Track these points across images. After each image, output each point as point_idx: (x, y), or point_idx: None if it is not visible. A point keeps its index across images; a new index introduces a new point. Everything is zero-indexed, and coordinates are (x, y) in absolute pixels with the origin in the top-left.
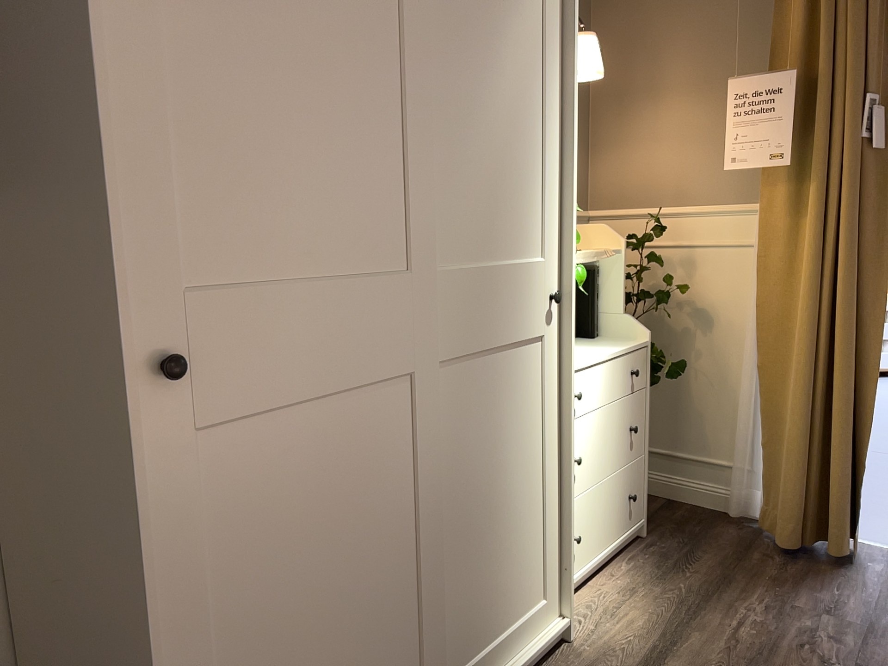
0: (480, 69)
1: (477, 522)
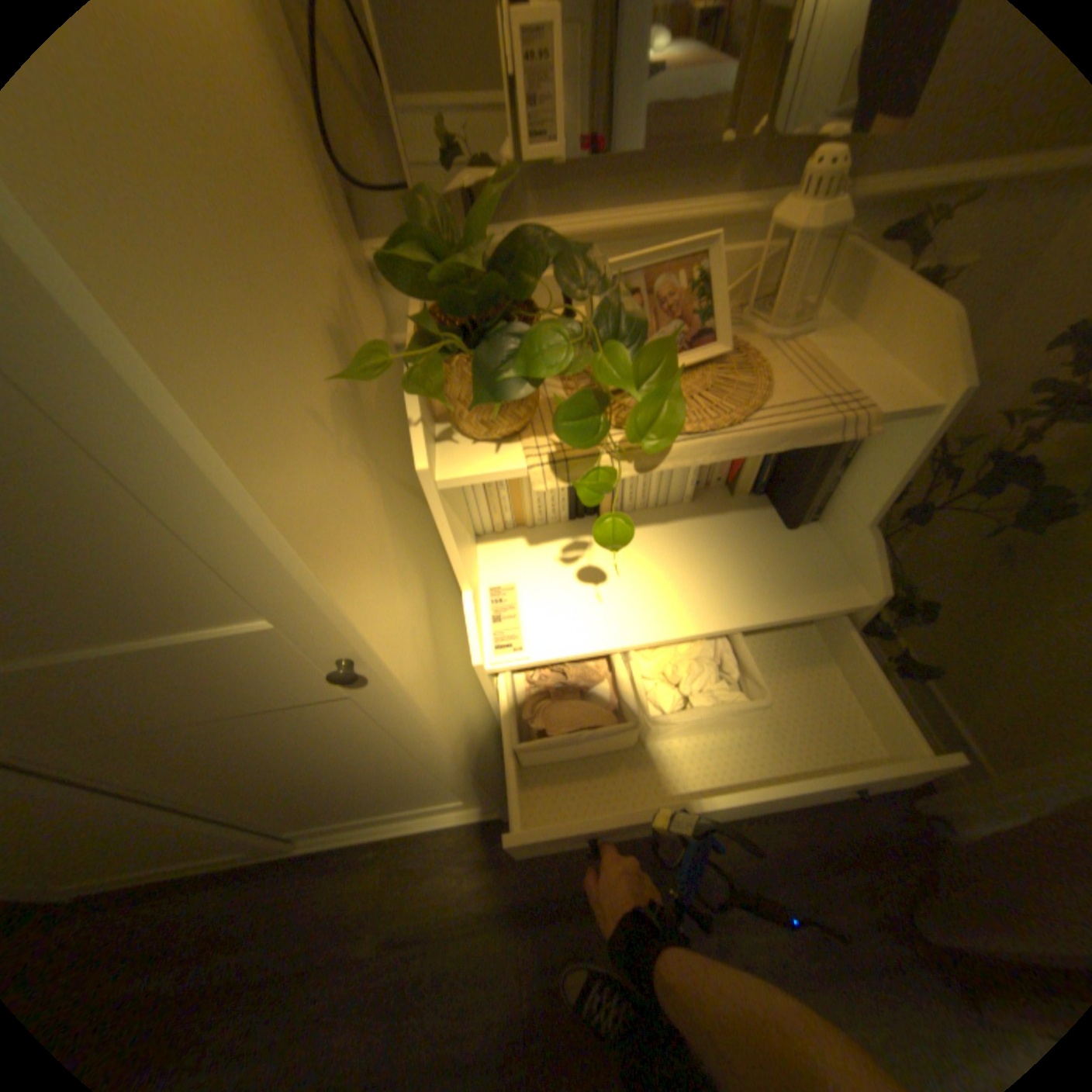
0: None
1: (271, 798)
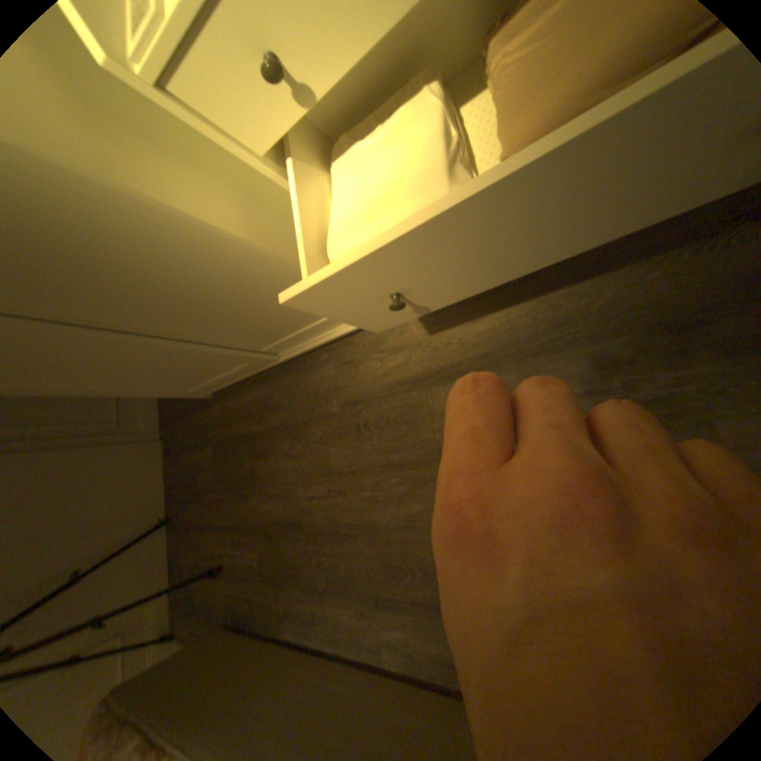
0: None
1: (191, 315)
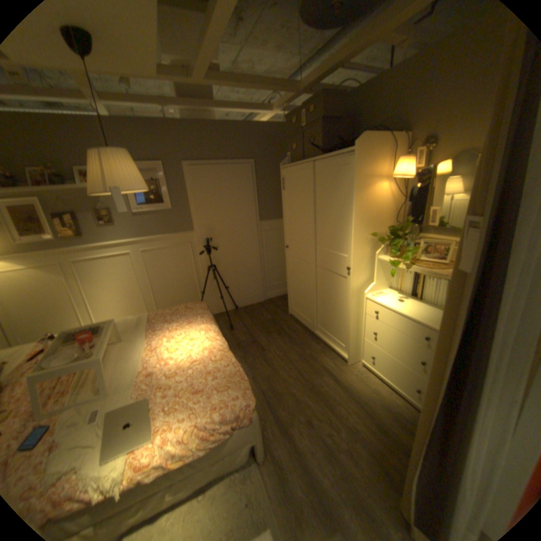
0: (328, 207)
1: (326, 305)
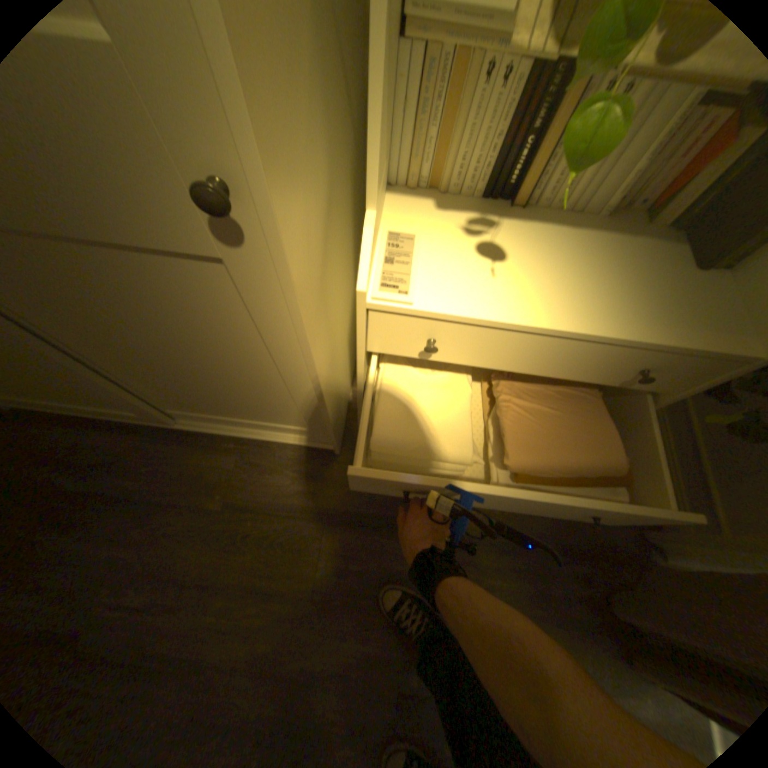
0: None
1: (153, 370)
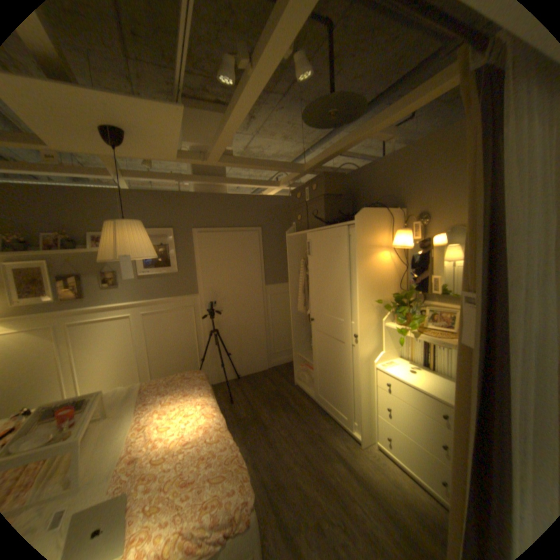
0: (332, 273)
1: (334, 376)
